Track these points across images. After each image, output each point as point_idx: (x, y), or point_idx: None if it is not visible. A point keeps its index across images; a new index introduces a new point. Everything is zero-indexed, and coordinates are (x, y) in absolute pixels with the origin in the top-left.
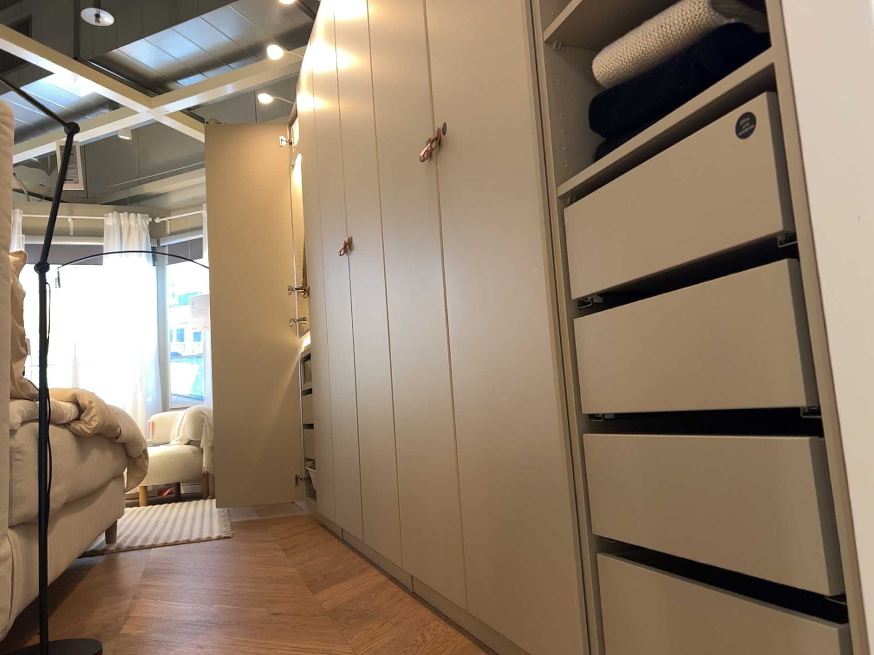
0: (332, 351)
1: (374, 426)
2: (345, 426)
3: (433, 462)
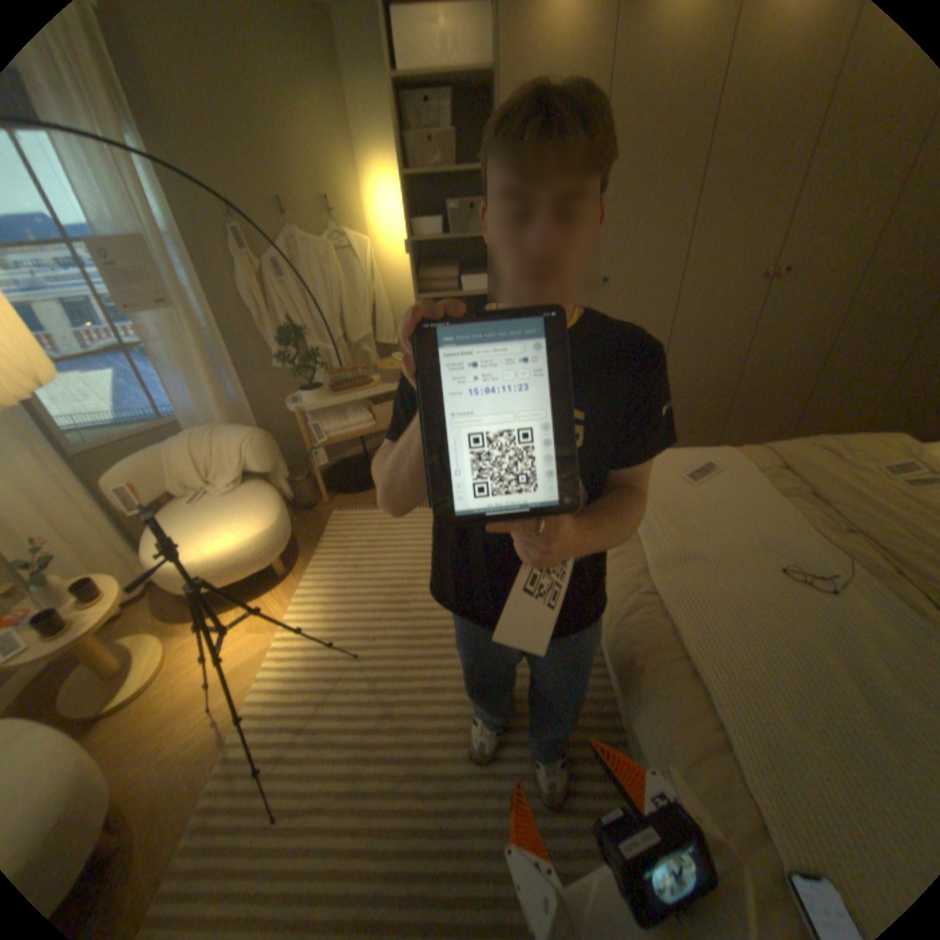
0: (670, 345)
1: (768, 392)
2: (690, 397)
3: (856, 401)
